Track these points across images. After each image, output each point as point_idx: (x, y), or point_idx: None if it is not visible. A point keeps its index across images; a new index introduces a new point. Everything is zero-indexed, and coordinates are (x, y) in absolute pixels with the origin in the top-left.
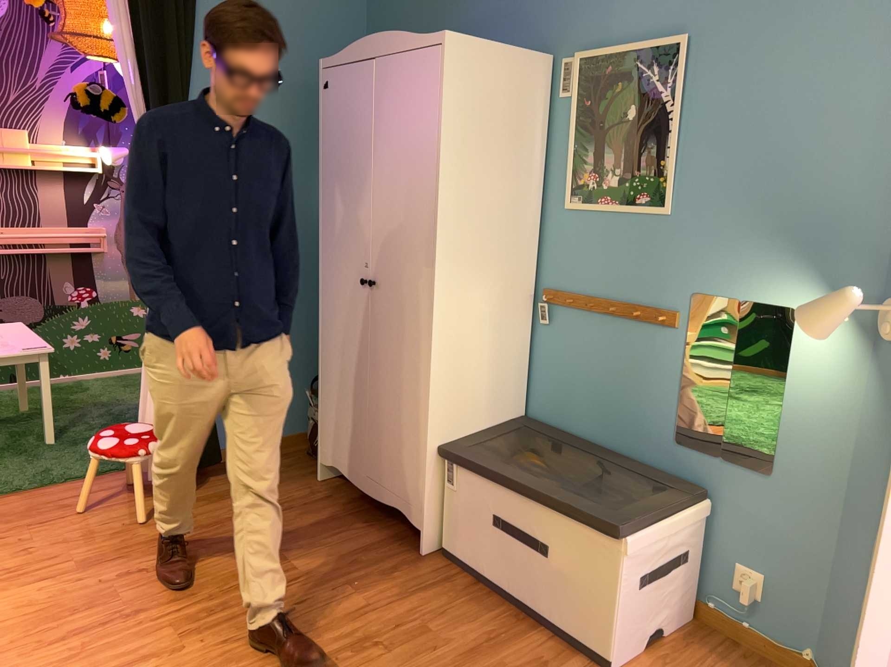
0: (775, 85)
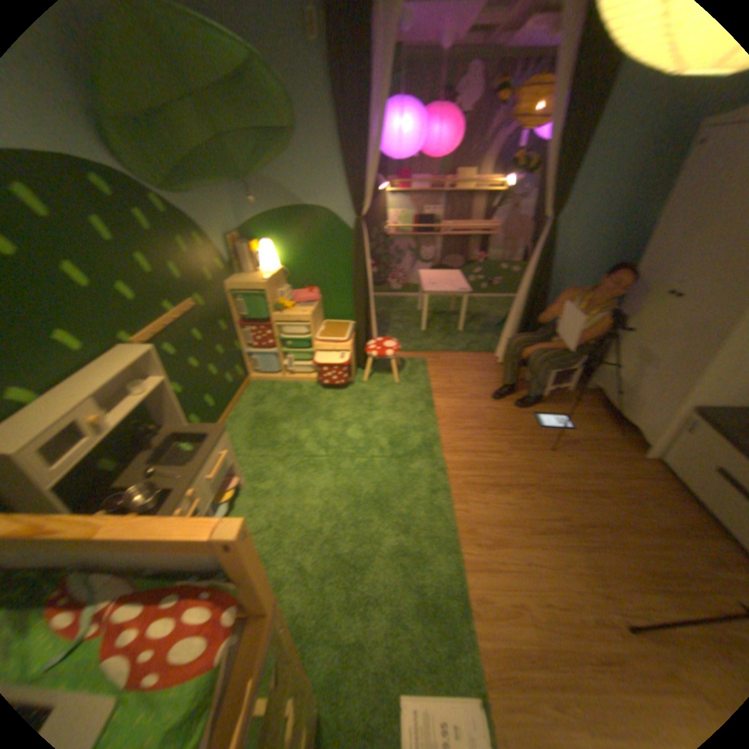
0: None
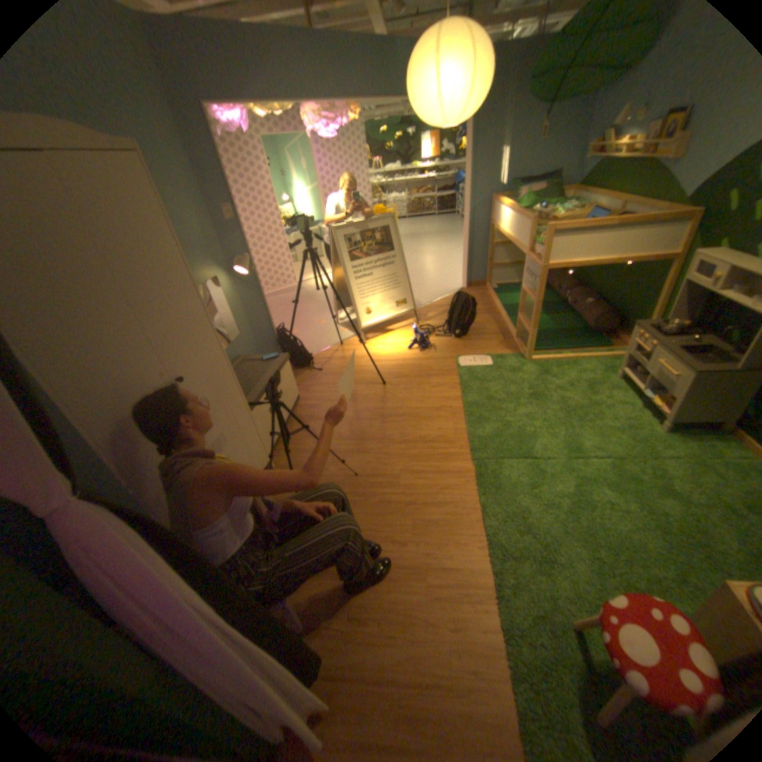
0: (165, 188)
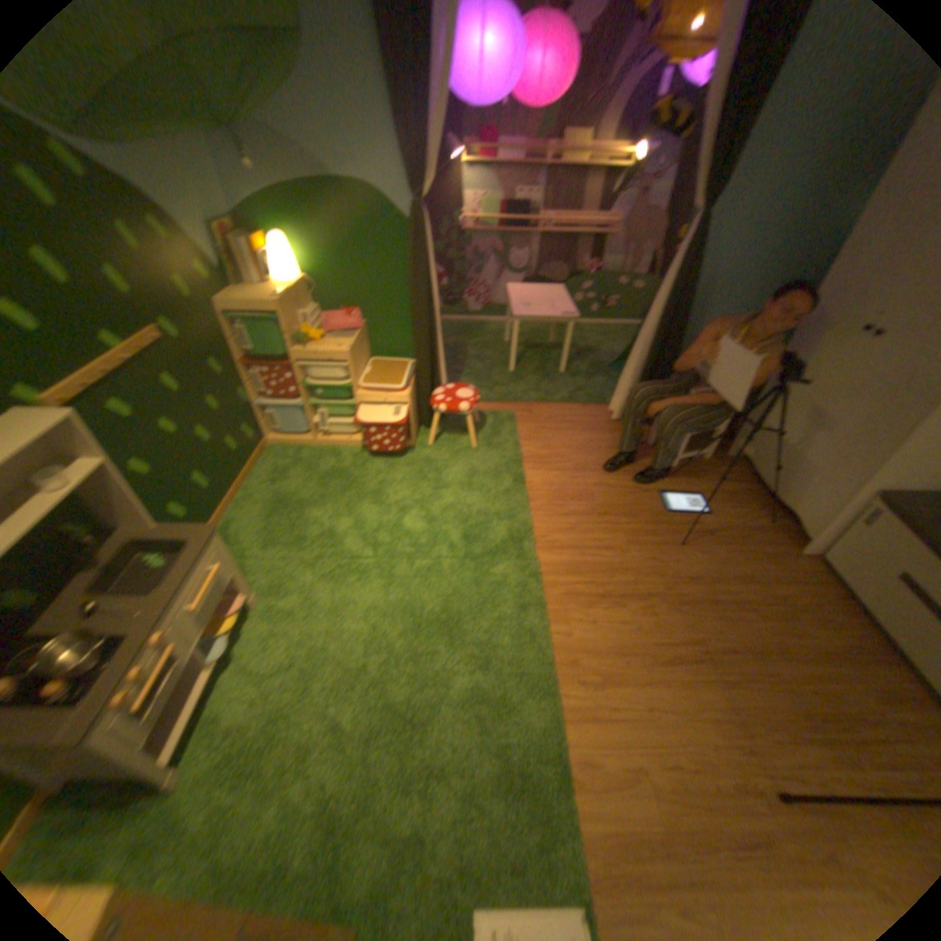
0: None
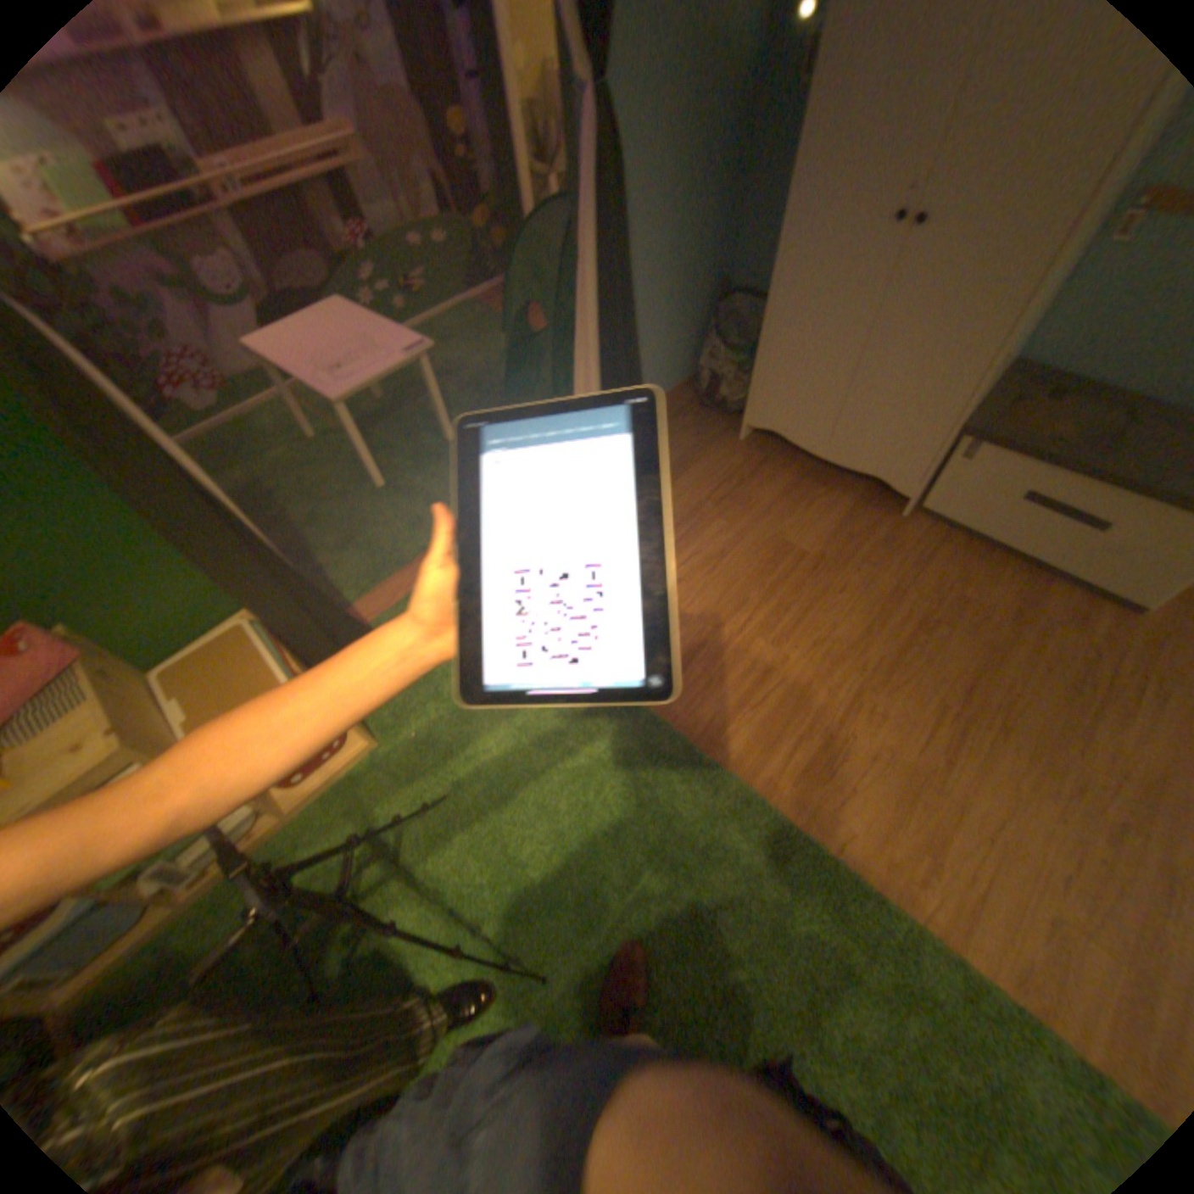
0: None
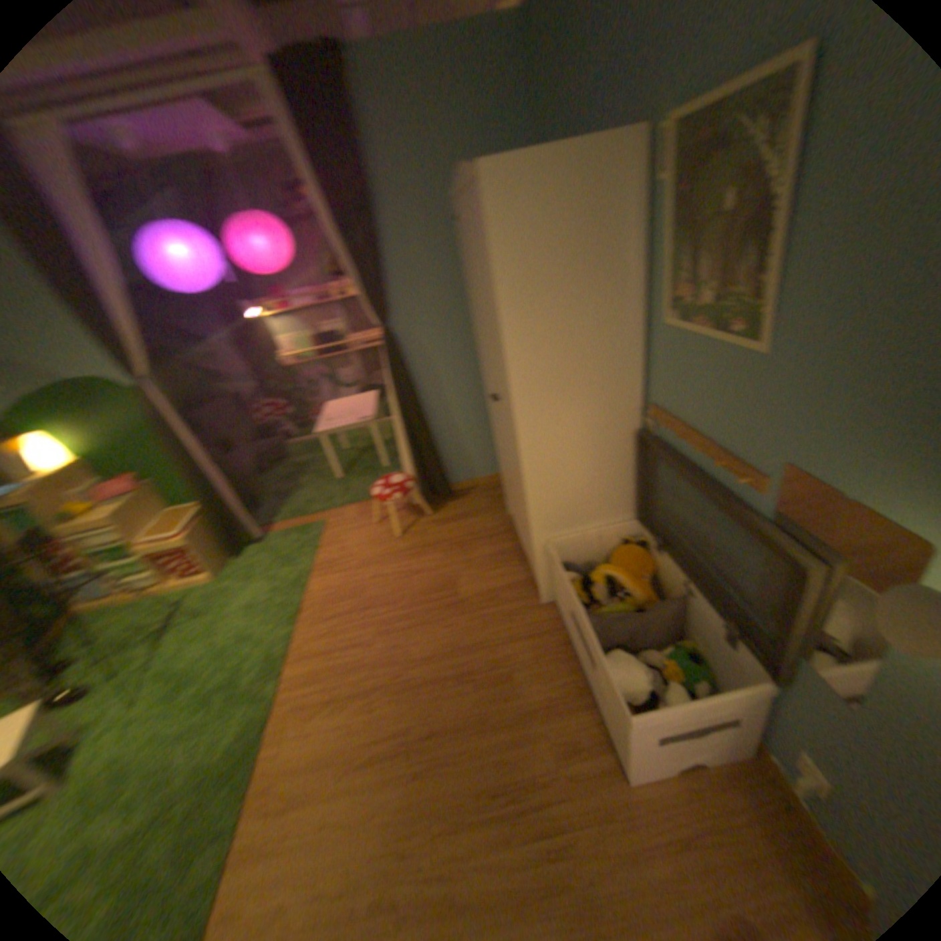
0: None
